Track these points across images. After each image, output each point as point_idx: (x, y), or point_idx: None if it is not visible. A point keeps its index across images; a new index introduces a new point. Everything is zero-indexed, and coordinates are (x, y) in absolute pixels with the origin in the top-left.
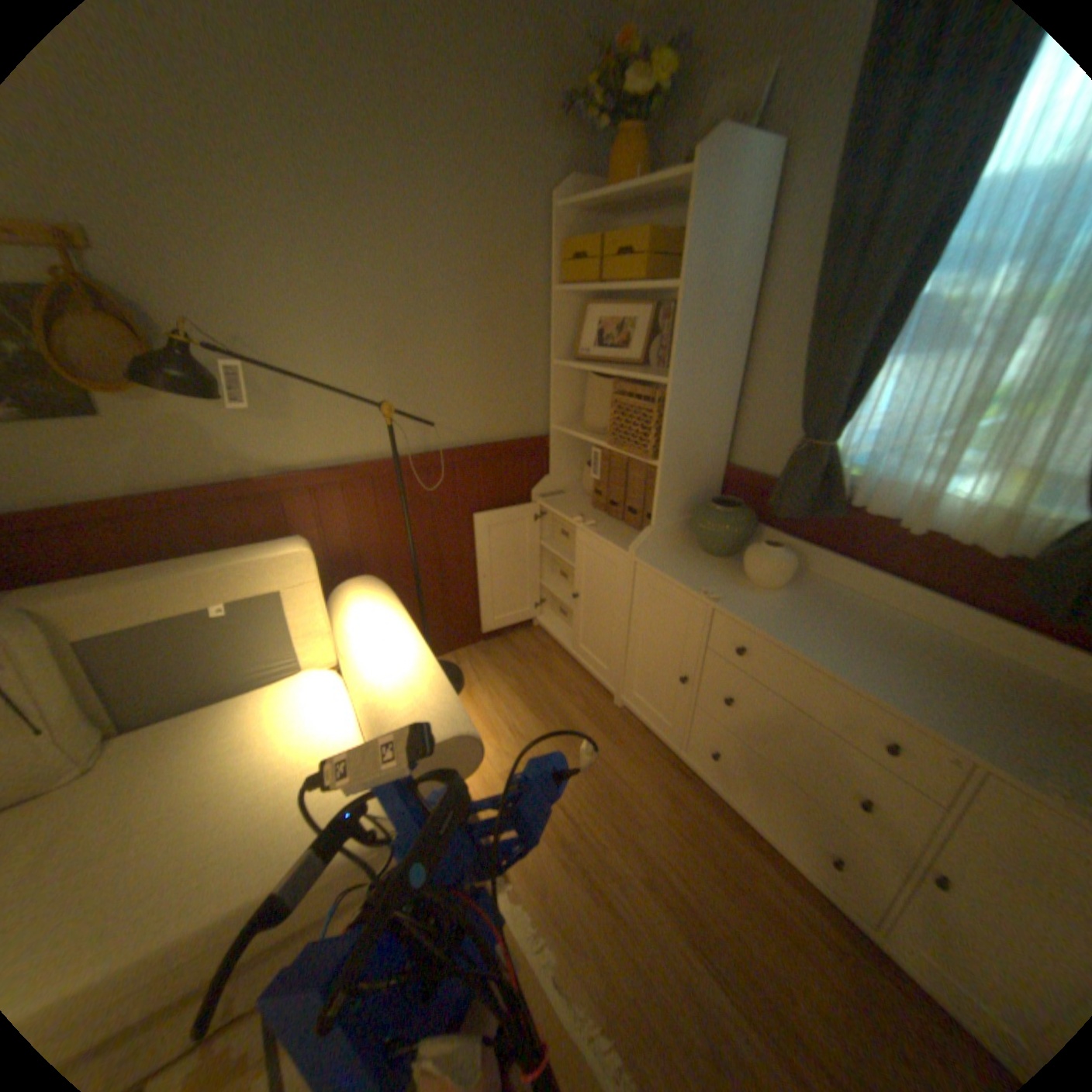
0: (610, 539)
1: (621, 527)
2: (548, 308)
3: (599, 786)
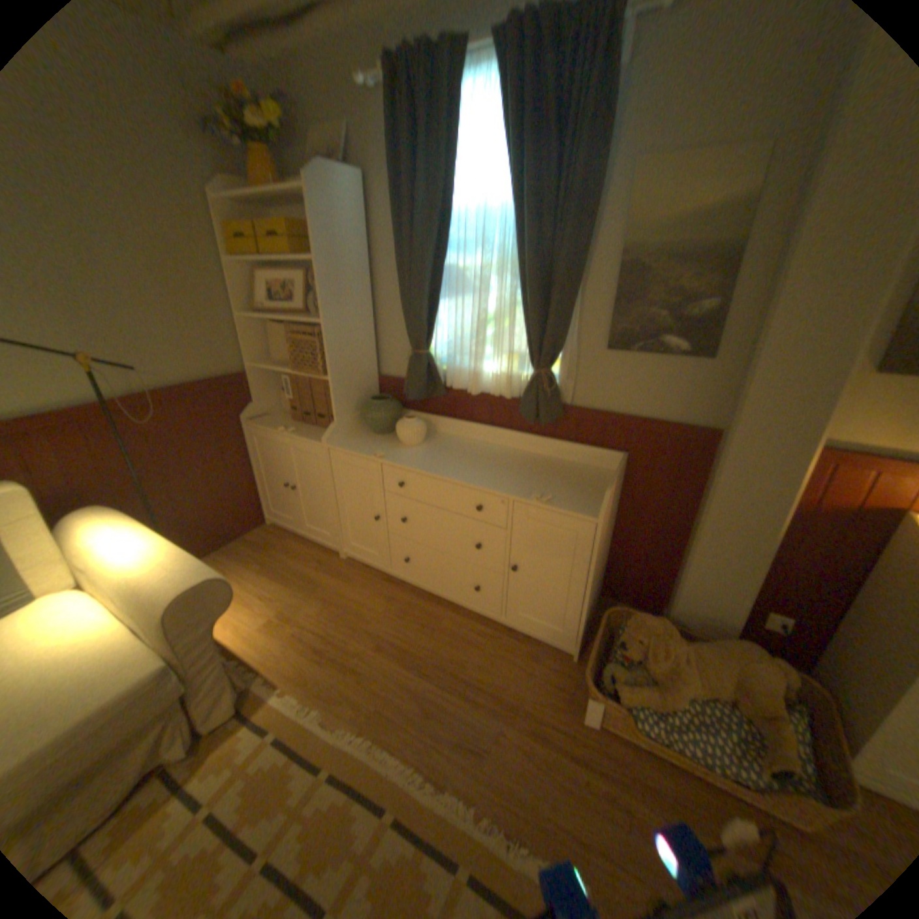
0: (308, 437)
1: (316, 429)
2: (221, 272)
3: (336, 609)
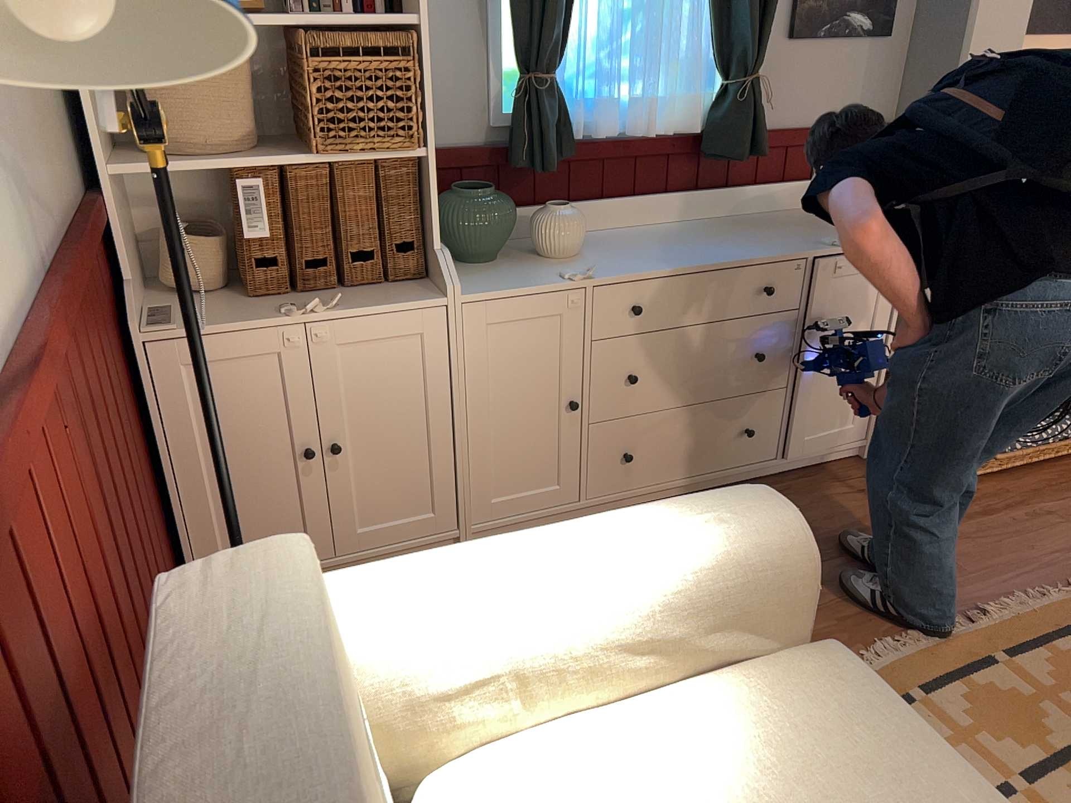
0: (386, 304)
1: (356, 292)
2: None
3: None
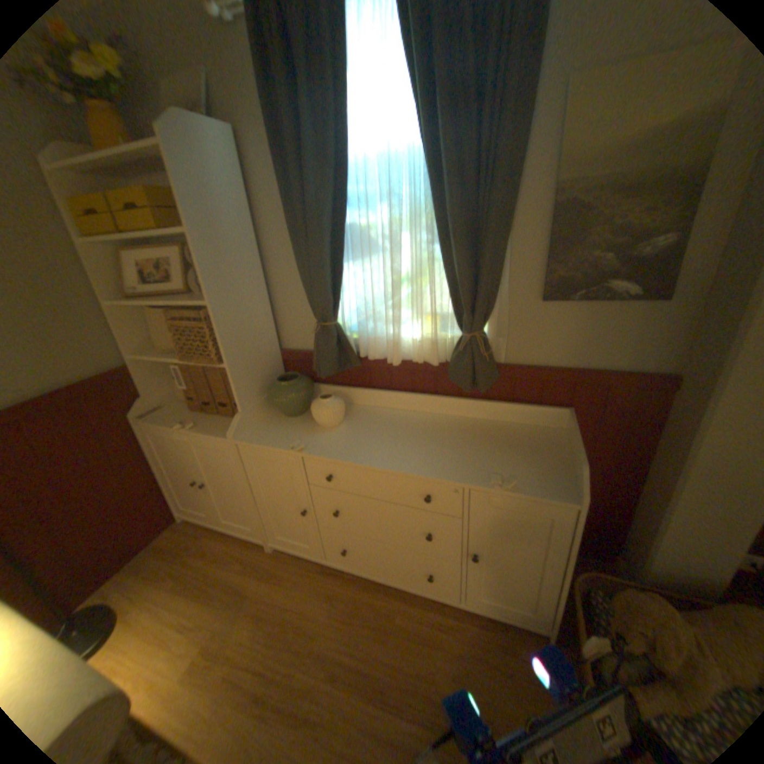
0: (211, 433)
1: (219, 420)
2: (77, 258)
3: (272, 628)
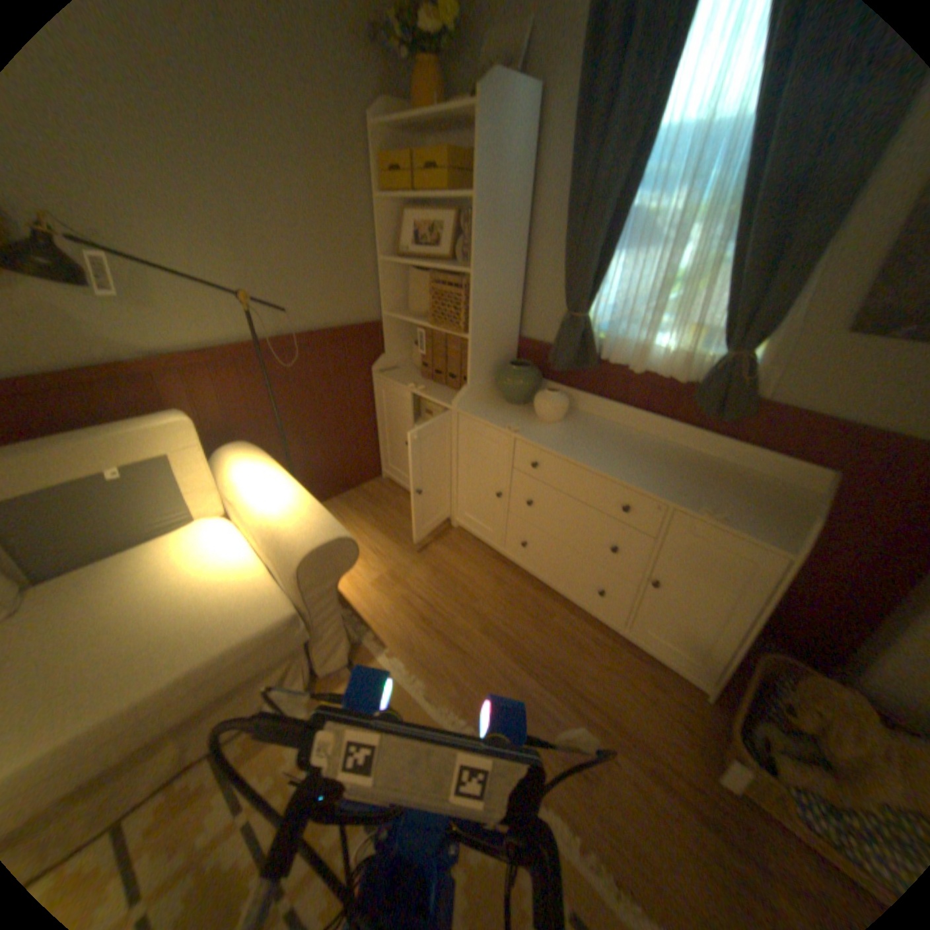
0: (438, 399)
1: (446, 391)
2: (372, 213)
3: (445, 580)
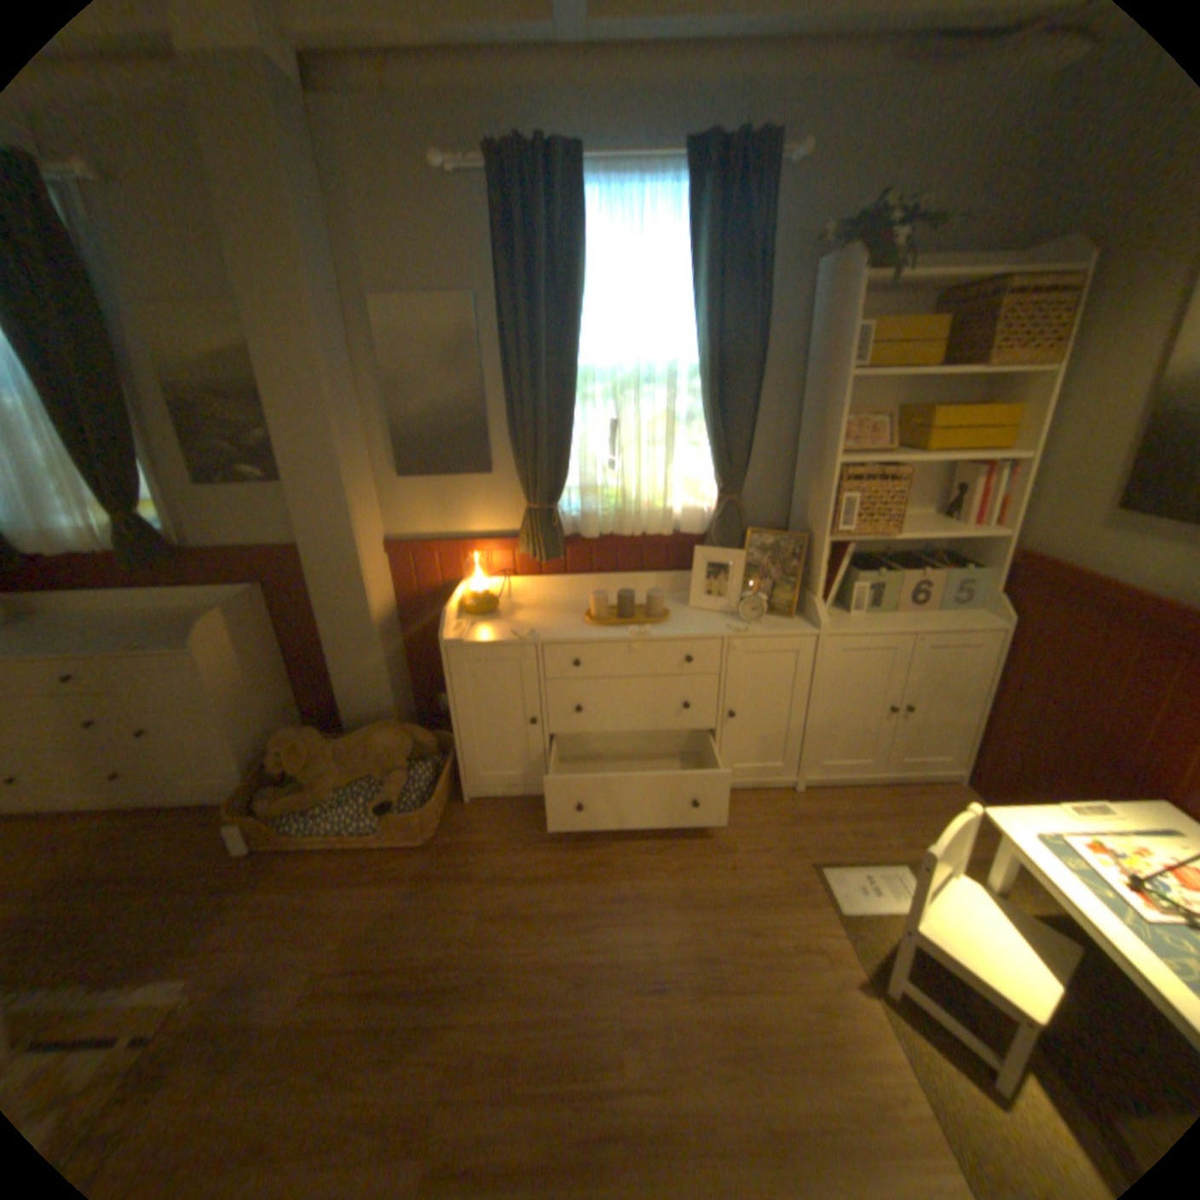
0: None
1: None
2: None
3: None
